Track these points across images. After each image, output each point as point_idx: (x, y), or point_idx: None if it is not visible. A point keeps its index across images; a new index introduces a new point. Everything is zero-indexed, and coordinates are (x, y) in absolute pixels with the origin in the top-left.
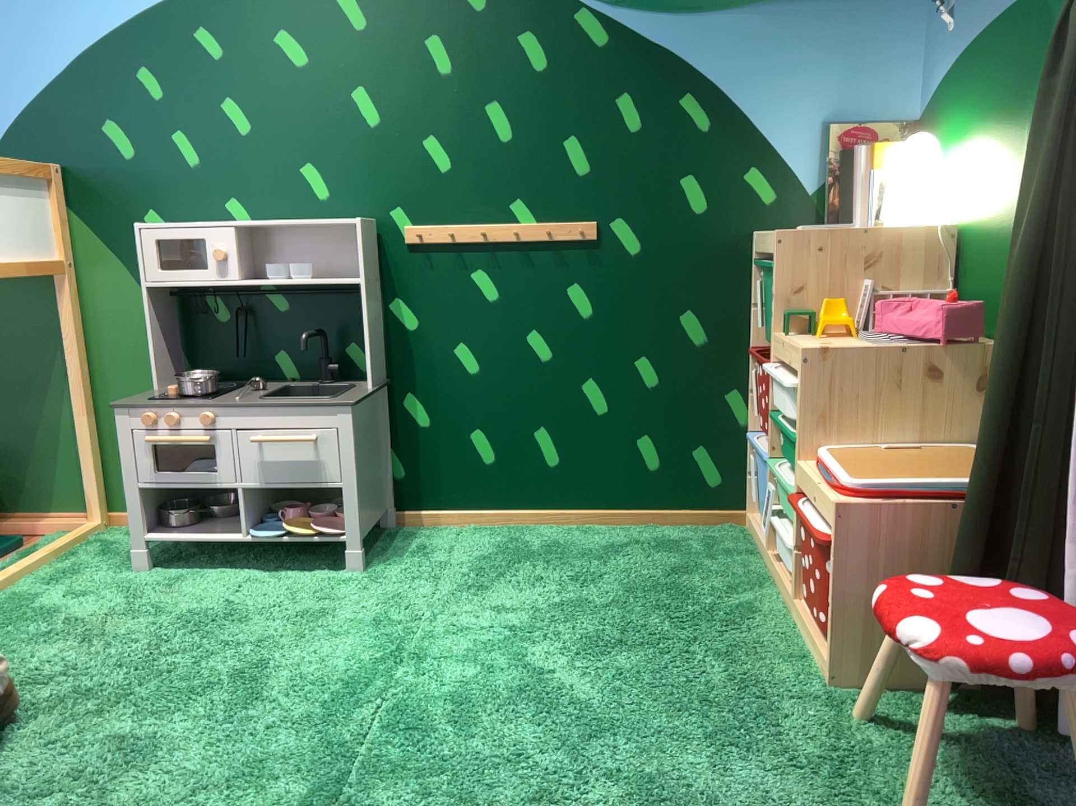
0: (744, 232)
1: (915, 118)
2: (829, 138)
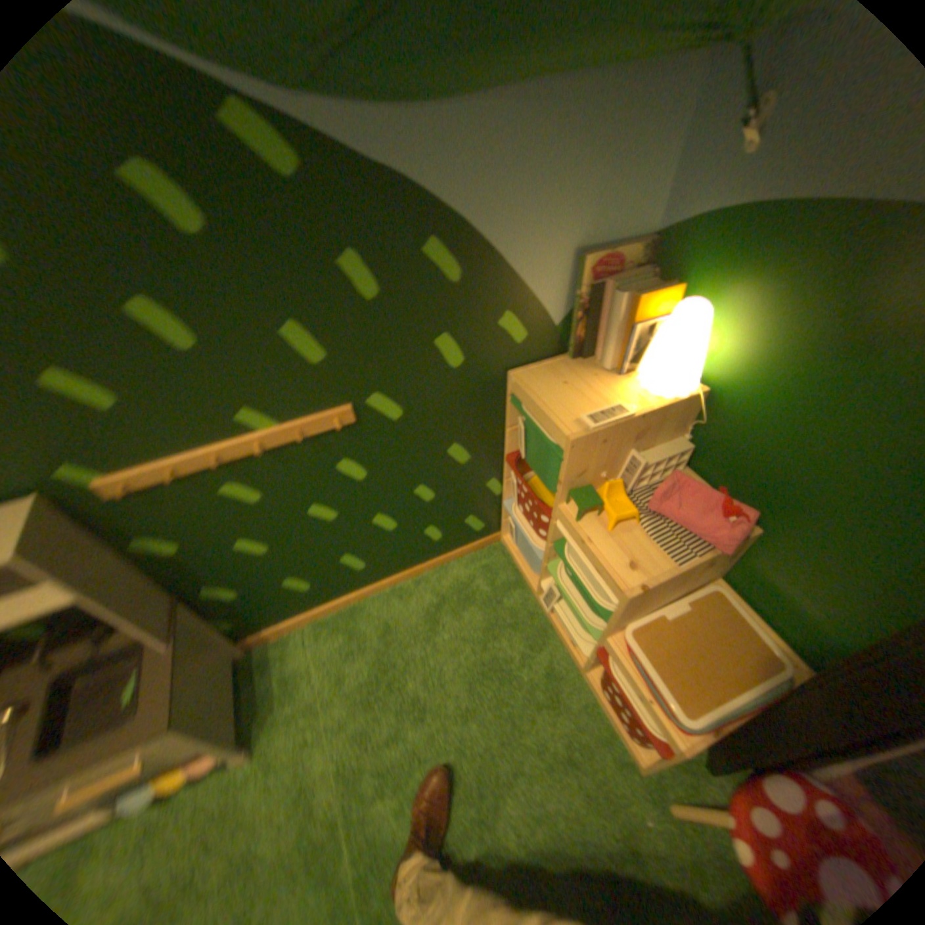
0: (501, 373)
1: (661, 230)
2: (587, 270)
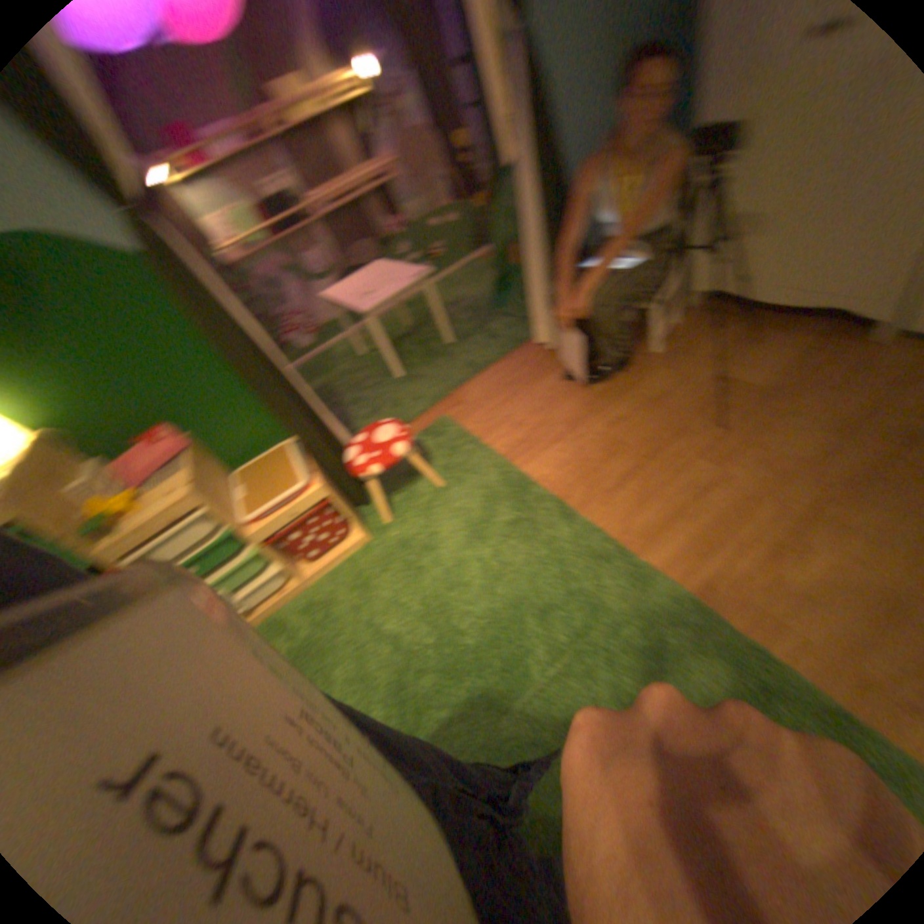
0: None
1: None
2: None
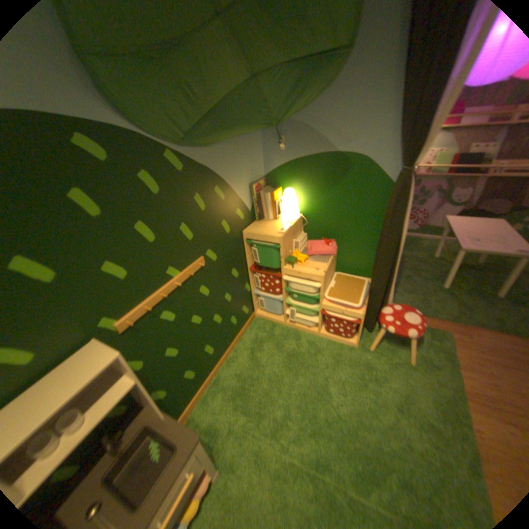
0: (240, 232)
1: (264, 175)
2: (253, 190)
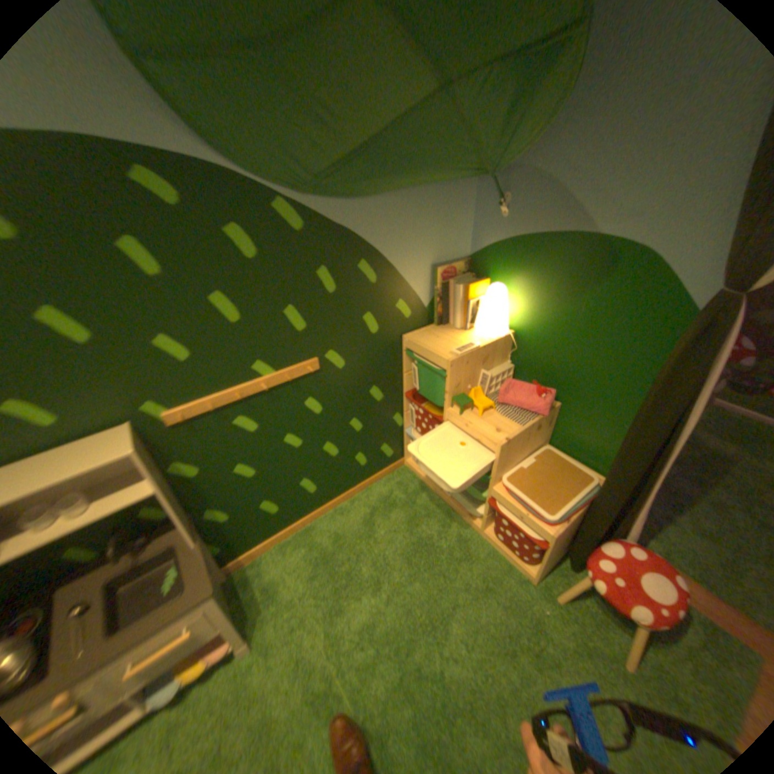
0: (398, 337)
1: (470, 255)
2: (438, 276)
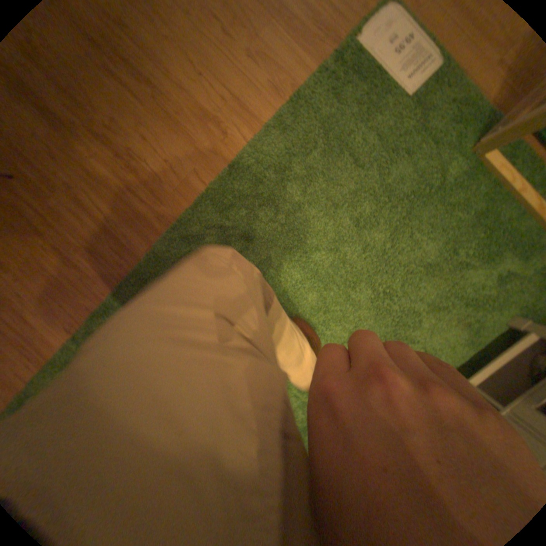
0: None
1: None
2: None
